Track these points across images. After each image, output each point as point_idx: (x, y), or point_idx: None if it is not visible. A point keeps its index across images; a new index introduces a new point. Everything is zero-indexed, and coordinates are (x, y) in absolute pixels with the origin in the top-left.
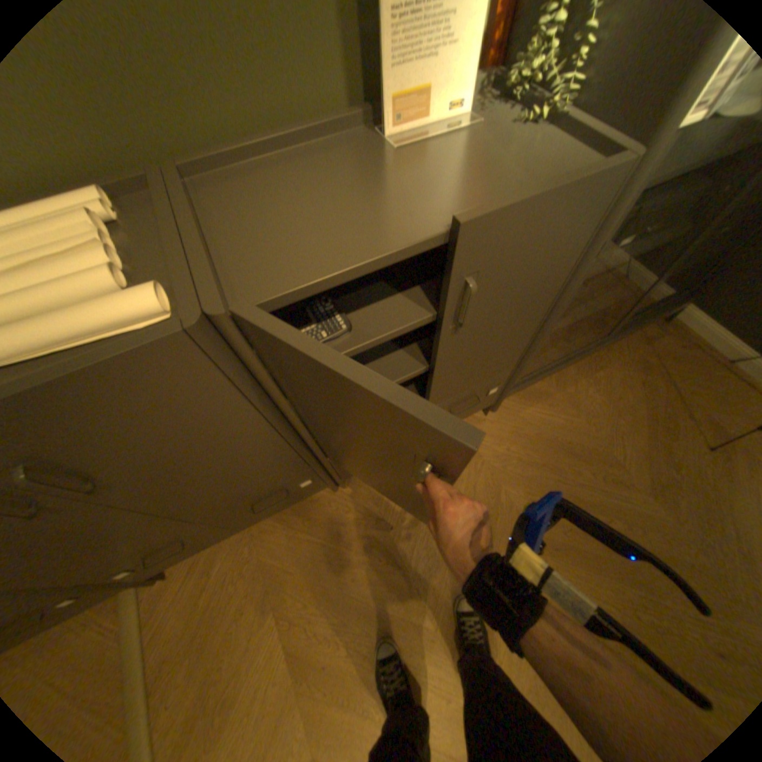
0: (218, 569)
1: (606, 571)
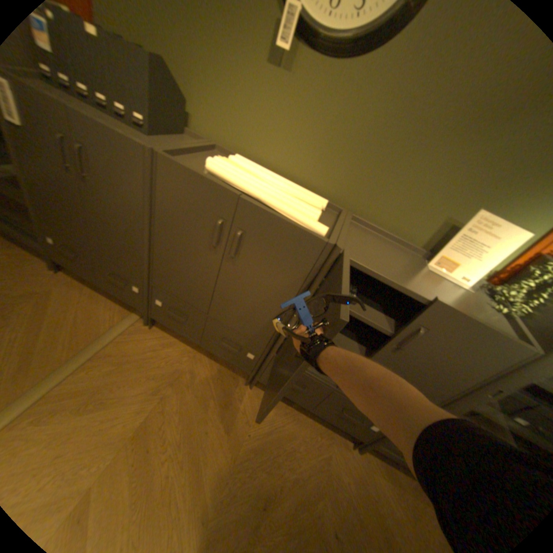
0: (170, 351)
1: None
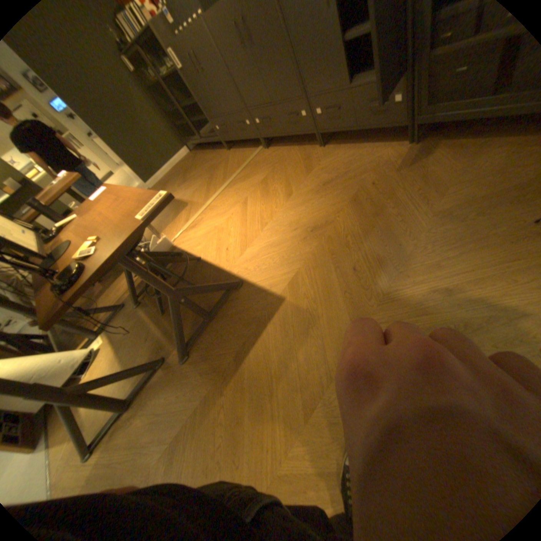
0: (277, 152)
1: (363, 218)
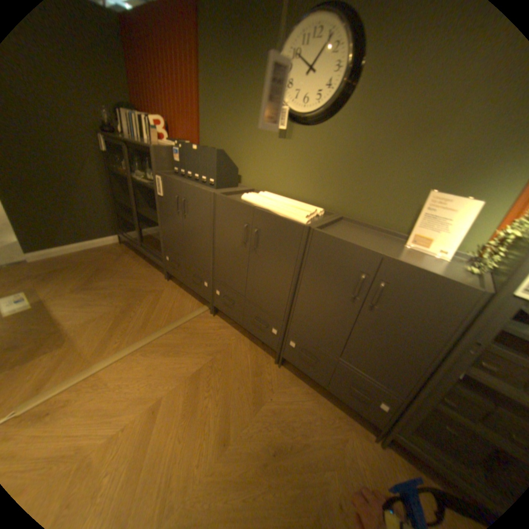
0: (223, 332)
1: None
